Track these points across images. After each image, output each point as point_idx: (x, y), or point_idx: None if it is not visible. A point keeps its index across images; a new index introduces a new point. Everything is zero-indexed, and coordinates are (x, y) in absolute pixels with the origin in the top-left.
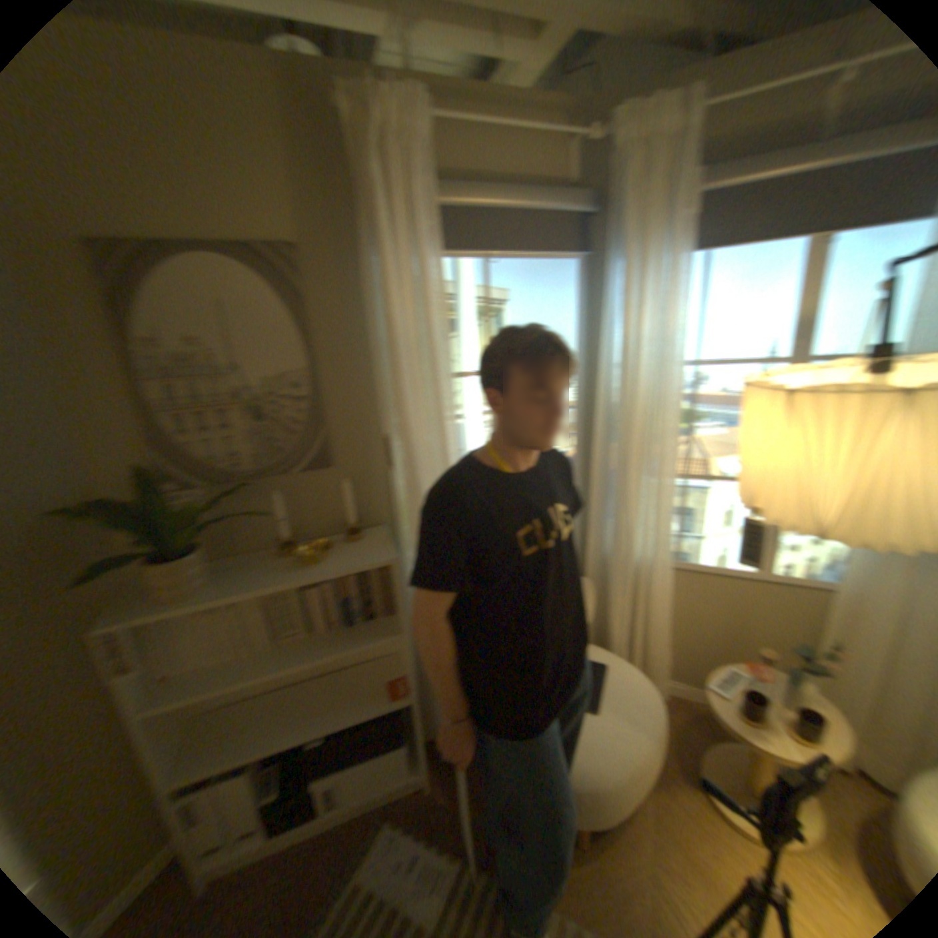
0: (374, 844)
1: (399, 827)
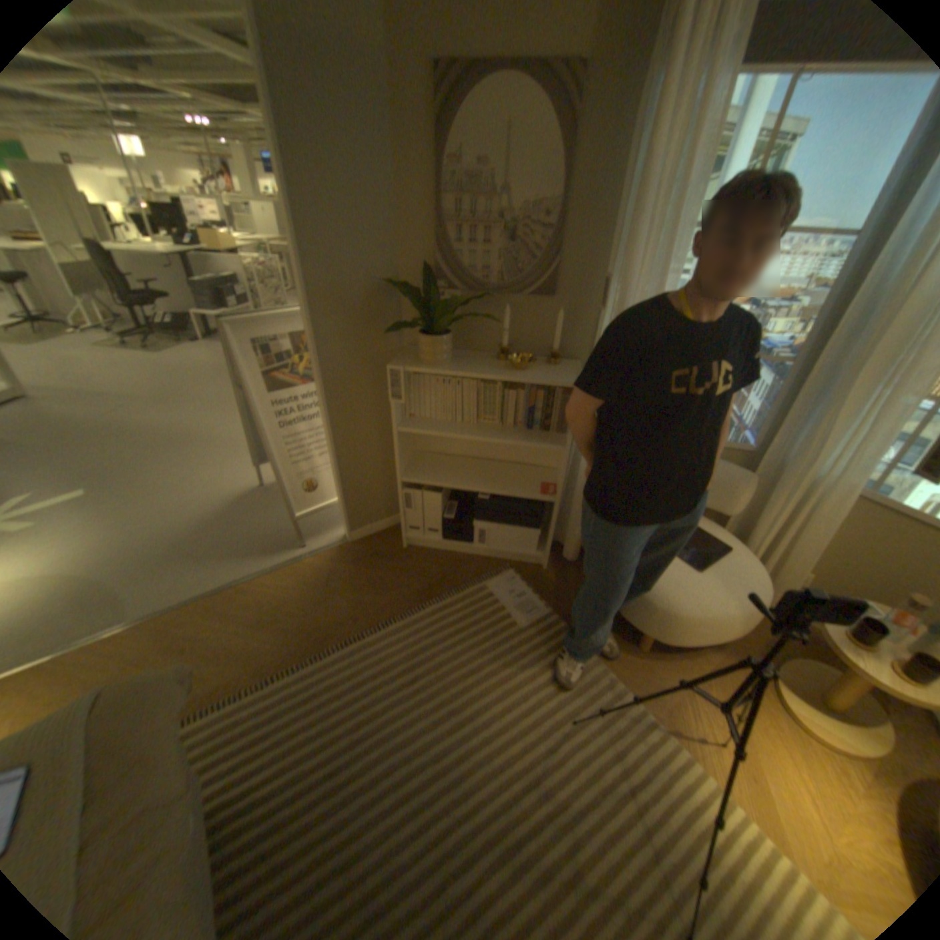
0: (500, 574)
1: (518, 574)
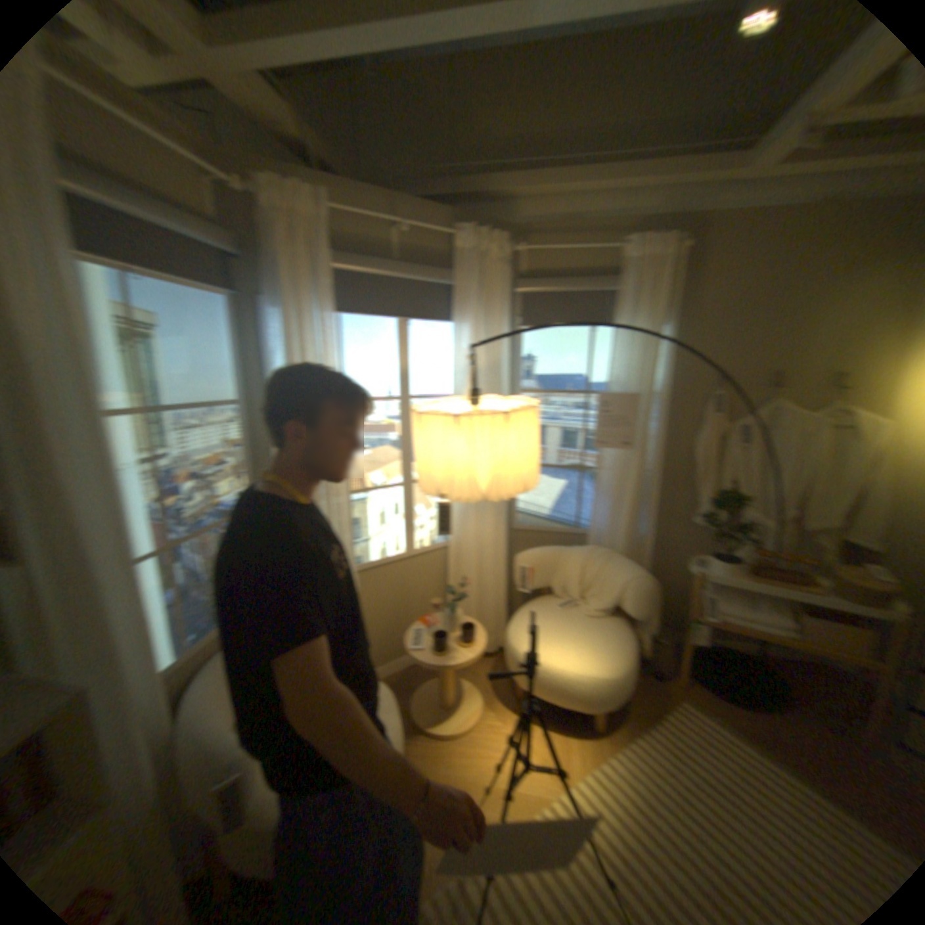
0: None
1: None
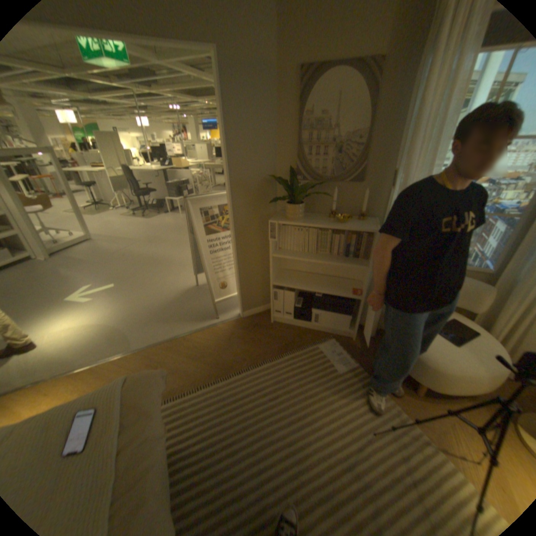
0: (327, 341)
1: (337, 342)
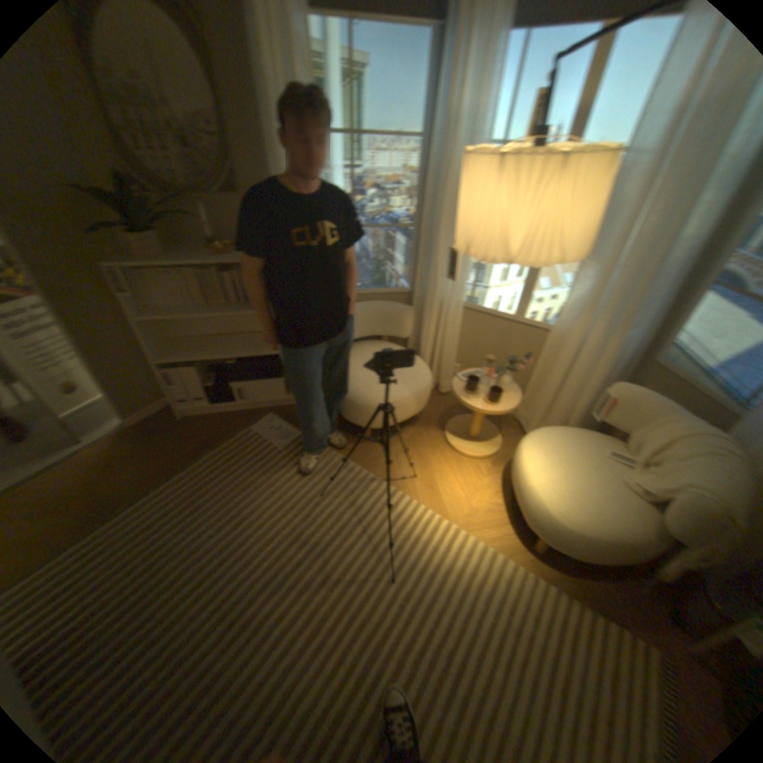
0: (260, 419)
1: (274, 416)
